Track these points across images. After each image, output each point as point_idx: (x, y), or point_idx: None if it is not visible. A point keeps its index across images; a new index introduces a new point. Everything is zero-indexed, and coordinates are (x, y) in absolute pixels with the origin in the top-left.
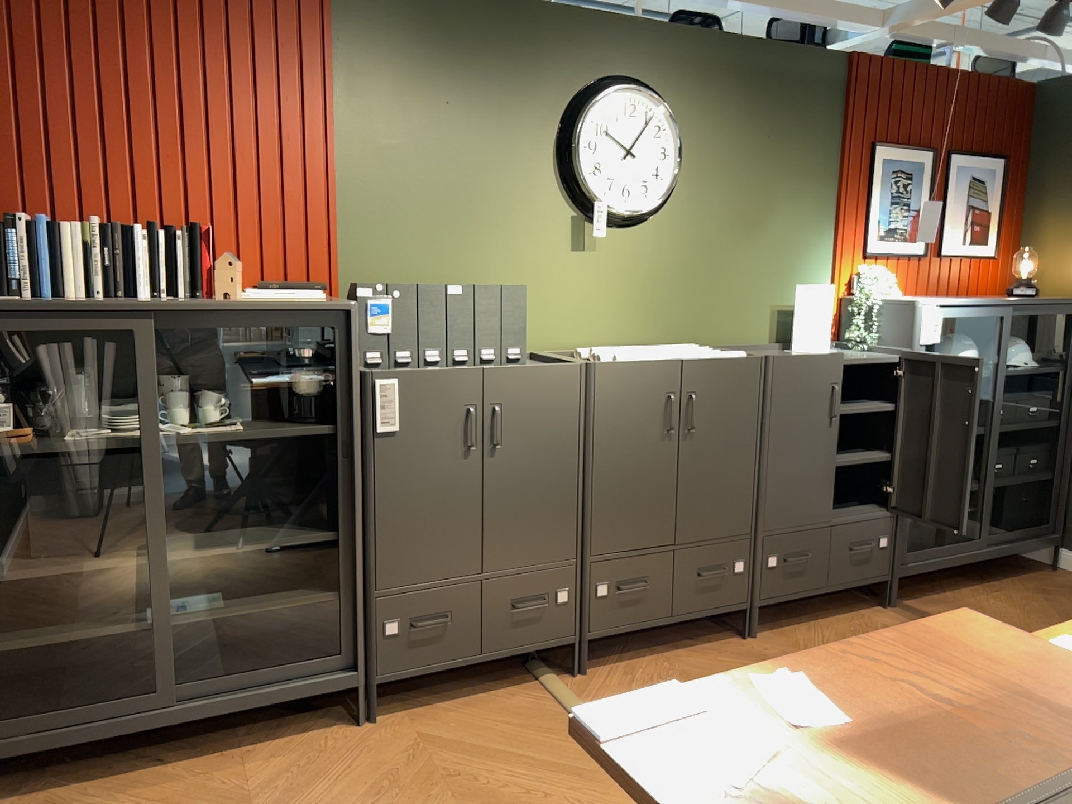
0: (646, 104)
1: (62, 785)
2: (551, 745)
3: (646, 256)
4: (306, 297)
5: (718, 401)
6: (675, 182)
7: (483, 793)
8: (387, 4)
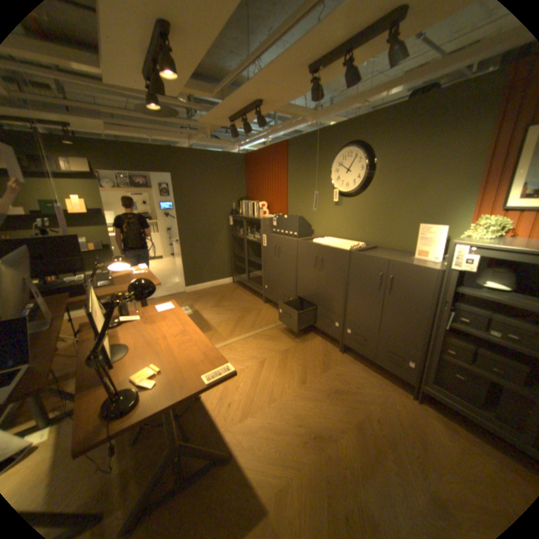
0: (356, 150)
1: (242, 287)
2: (263, 322)
3: (359, 208)
4: (270, 217)
5: (330, 262)
6: (363, 179)
7: (245, 317)
8: (297, 143)
